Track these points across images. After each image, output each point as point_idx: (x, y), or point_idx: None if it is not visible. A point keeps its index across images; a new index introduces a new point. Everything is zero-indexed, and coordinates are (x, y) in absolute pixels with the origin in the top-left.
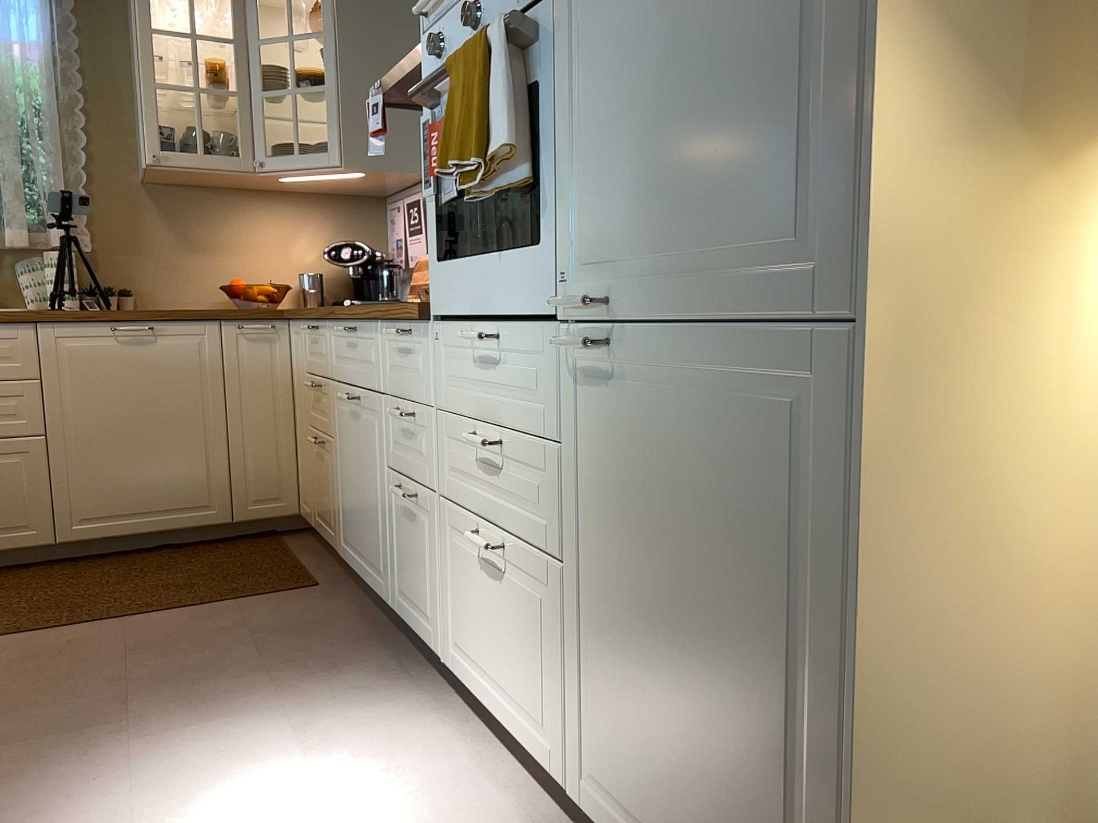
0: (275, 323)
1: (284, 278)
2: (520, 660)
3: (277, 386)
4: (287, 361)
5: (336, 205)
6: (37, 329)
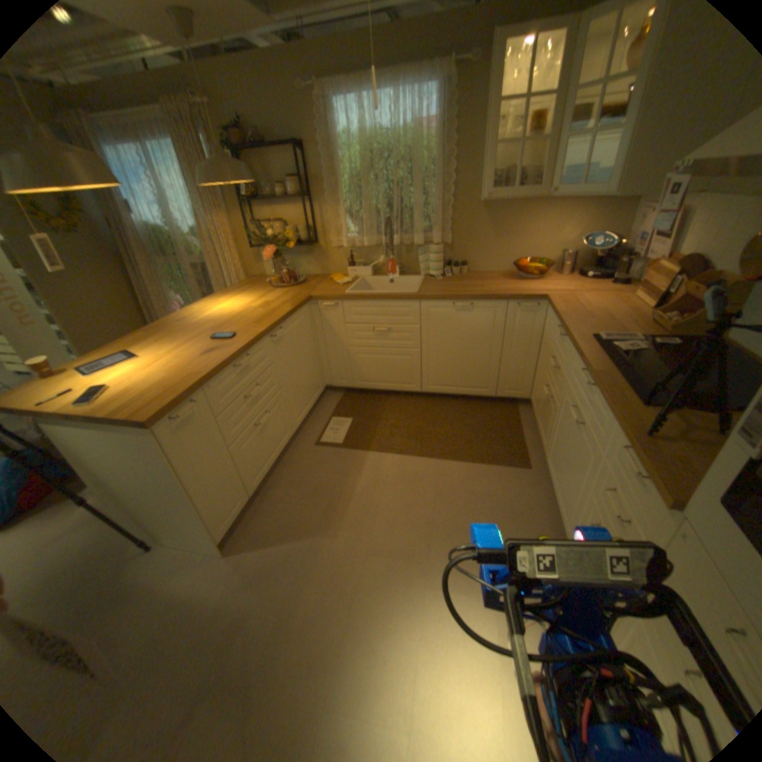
0: (539, 303)
1: (552, 252)
2: None
3: (532, 337)
4: (541, 324)
5: (601, 199)
6: (420, 303)
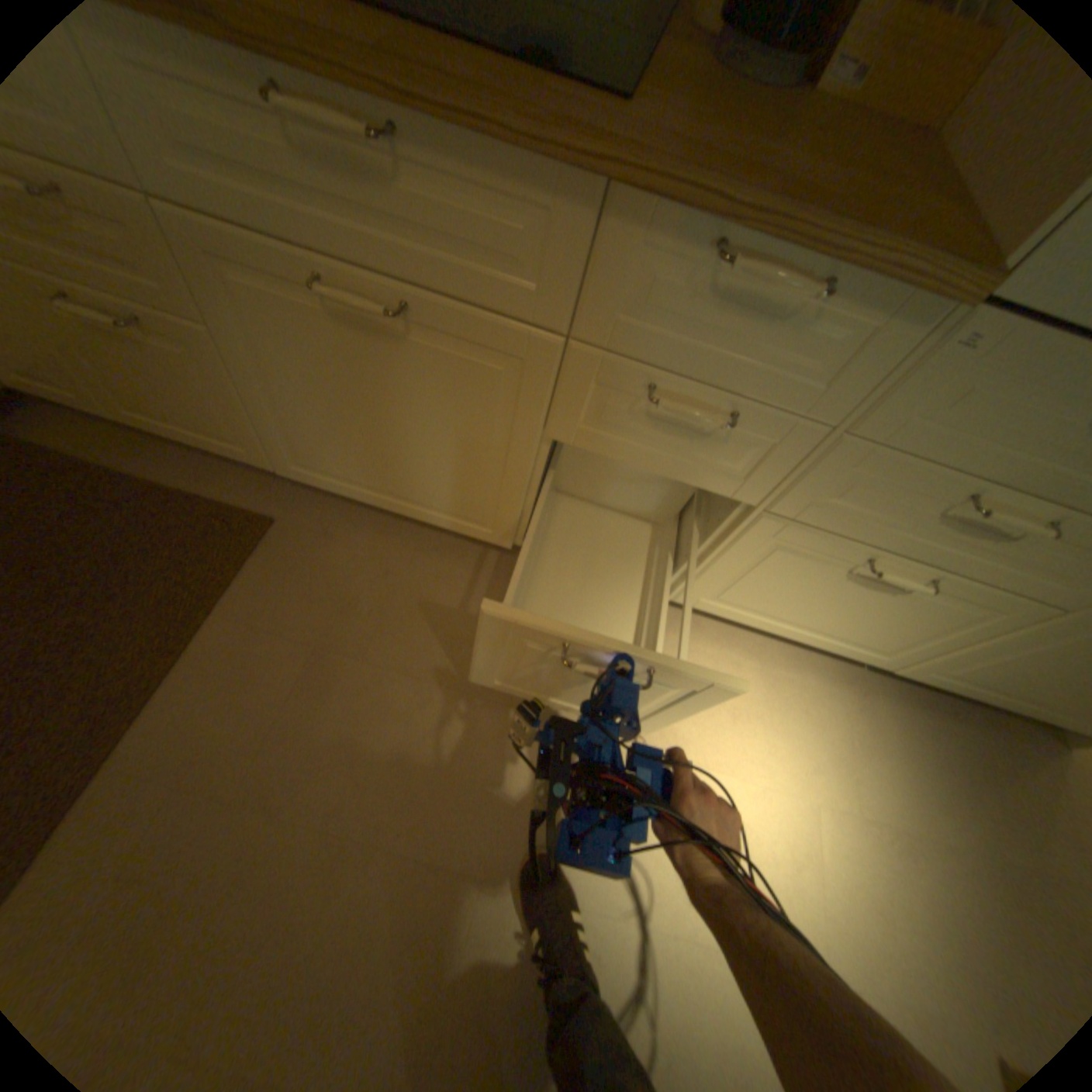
0: None
1: None
2: (875, 624)
3: None
4: None
5: None
6: None
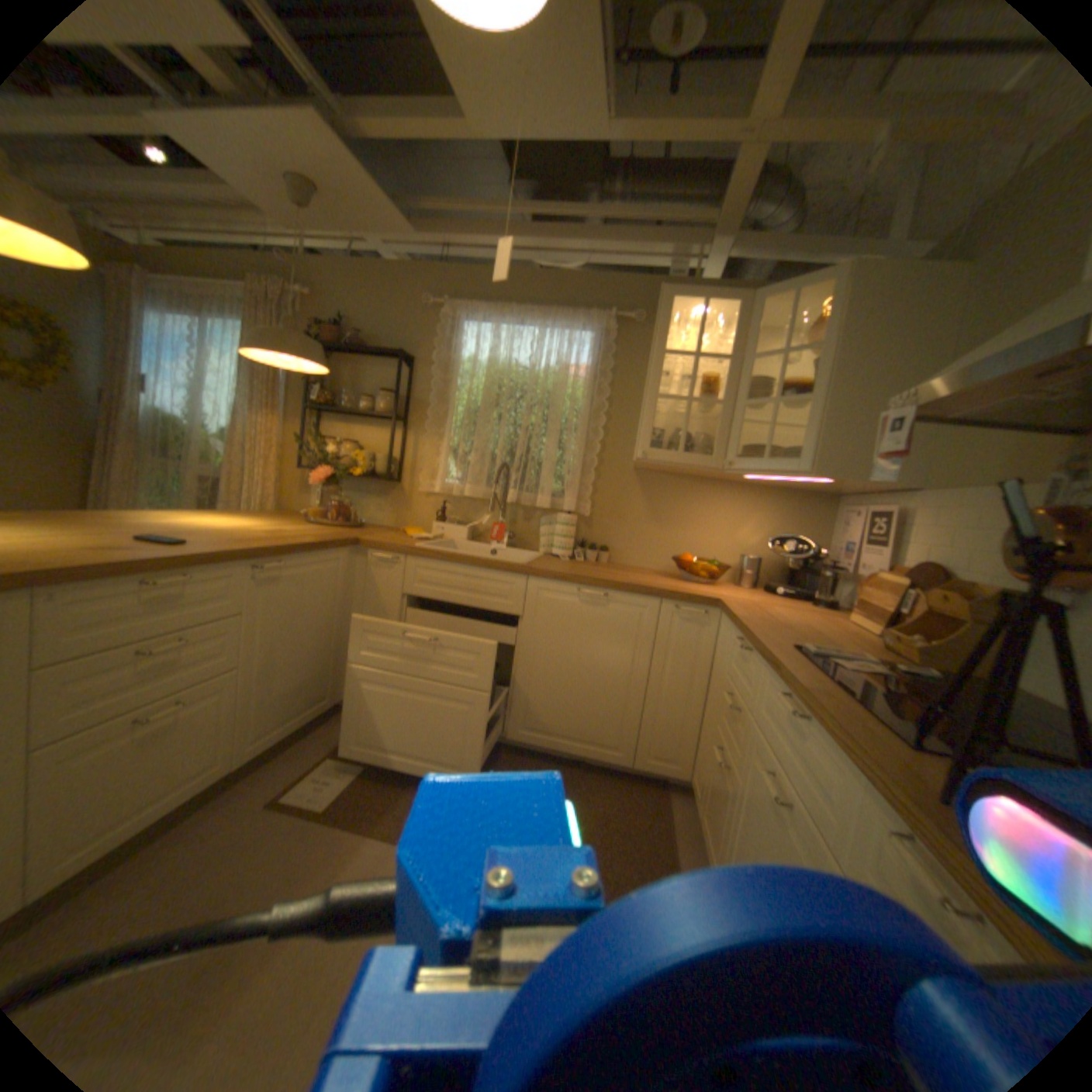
0: (709, 611)
1: (727, 557)
2: None
3: (698, 667)
4: (712, 647)
5: (790, 500)
6: (528, 580)
